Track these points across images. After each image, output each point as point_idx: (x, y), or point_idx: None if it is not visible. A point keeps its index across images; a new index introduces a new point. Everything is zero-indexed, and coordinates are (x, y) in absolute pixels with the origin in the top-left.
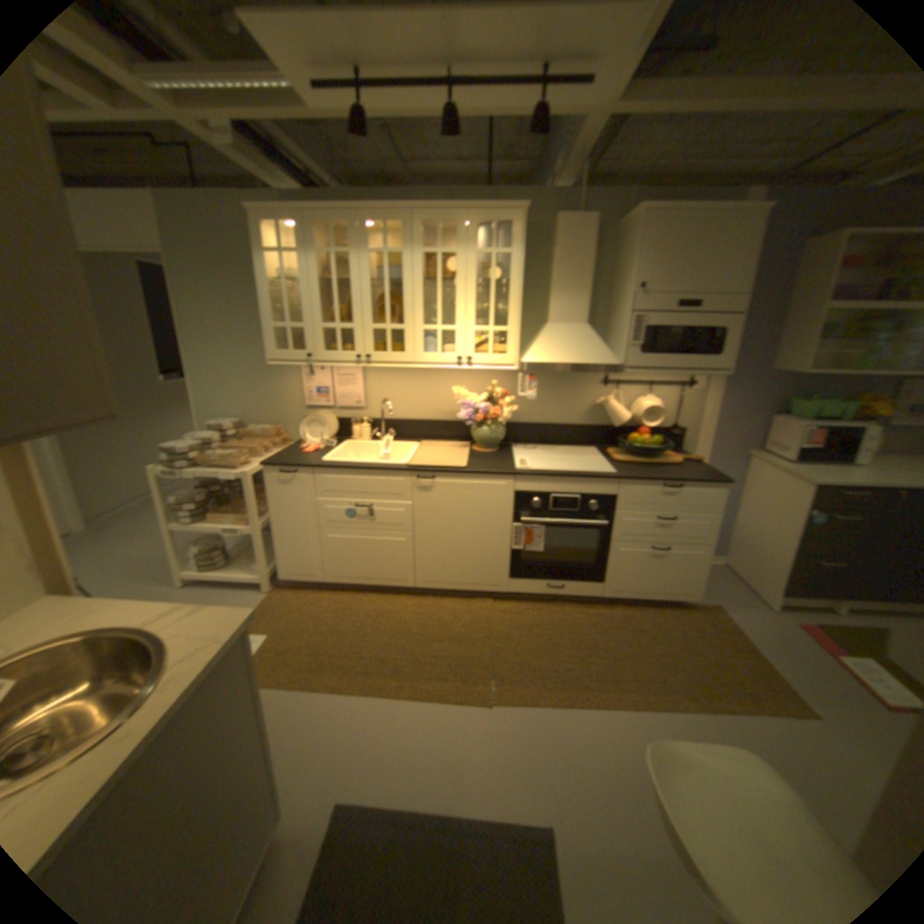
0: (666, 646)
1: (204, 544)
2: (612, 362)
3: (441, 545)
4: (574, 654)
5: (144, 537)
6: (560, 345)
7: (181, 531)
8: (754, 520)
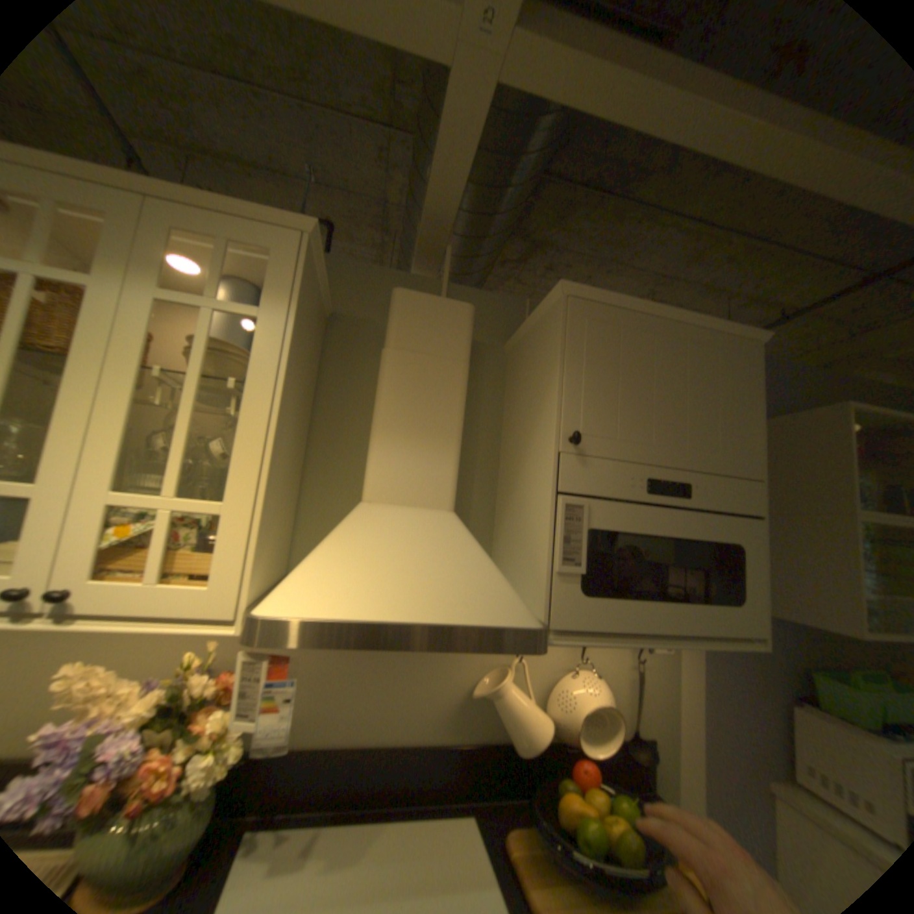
0: None
1: None
2: (518, 618)
3: None
4: None
5: None
6: (384, 561)
7: None
8: None
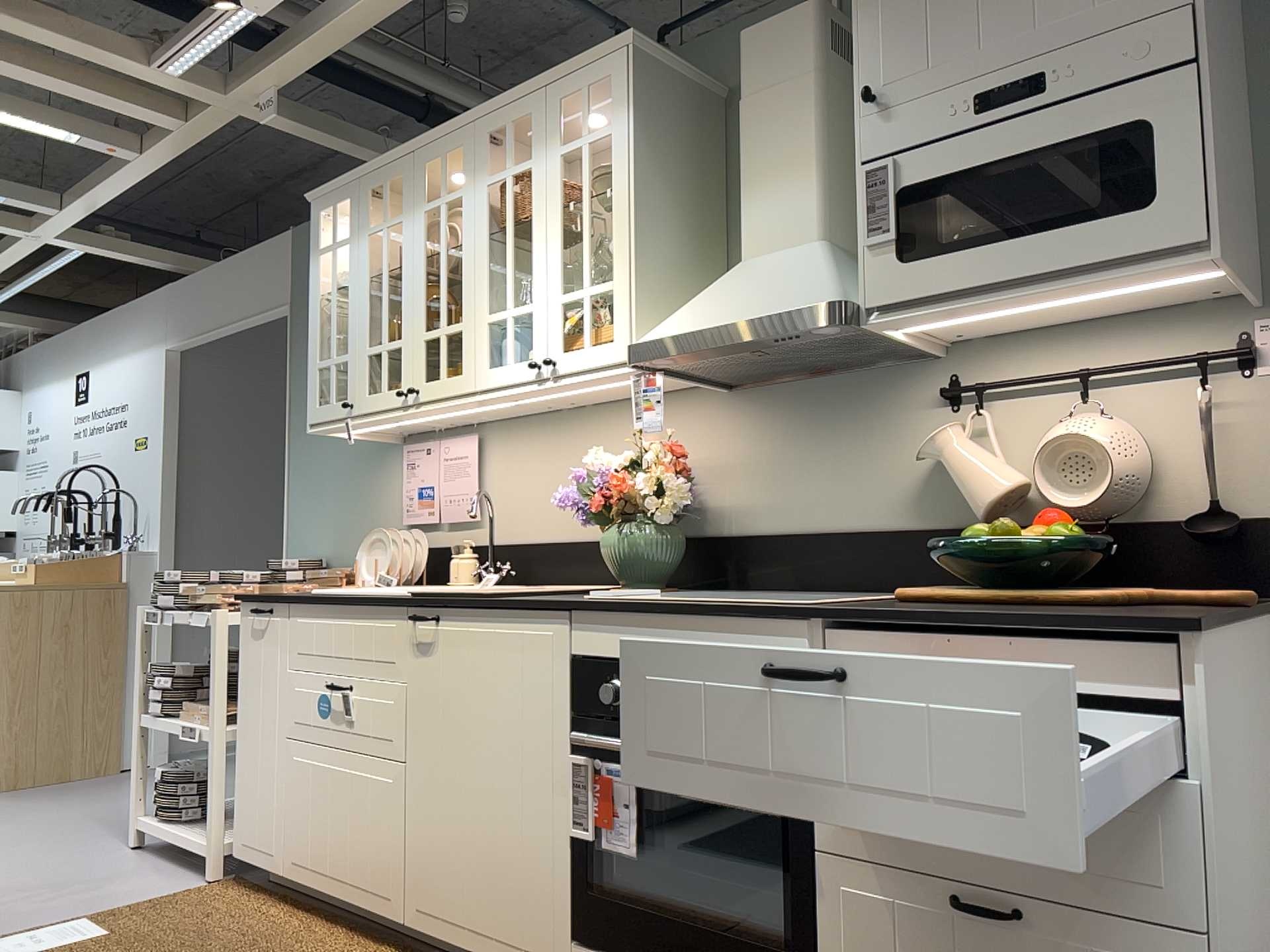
0: None
1: (189, 767)
2: (819, 298)
3: (446, 803)
4: None
5: None
6: (729, 294)
7: (152, 726)
8: None
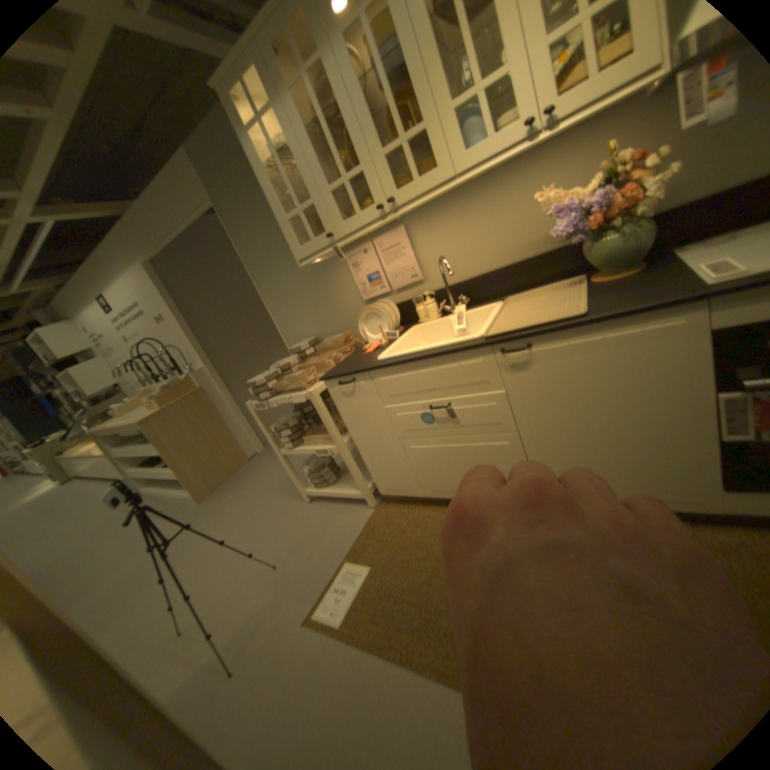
0: None
1: (316, 460)
2: None
3: (570, 443)
4: None
5: None
6: None
7: (291, 453)
8: None
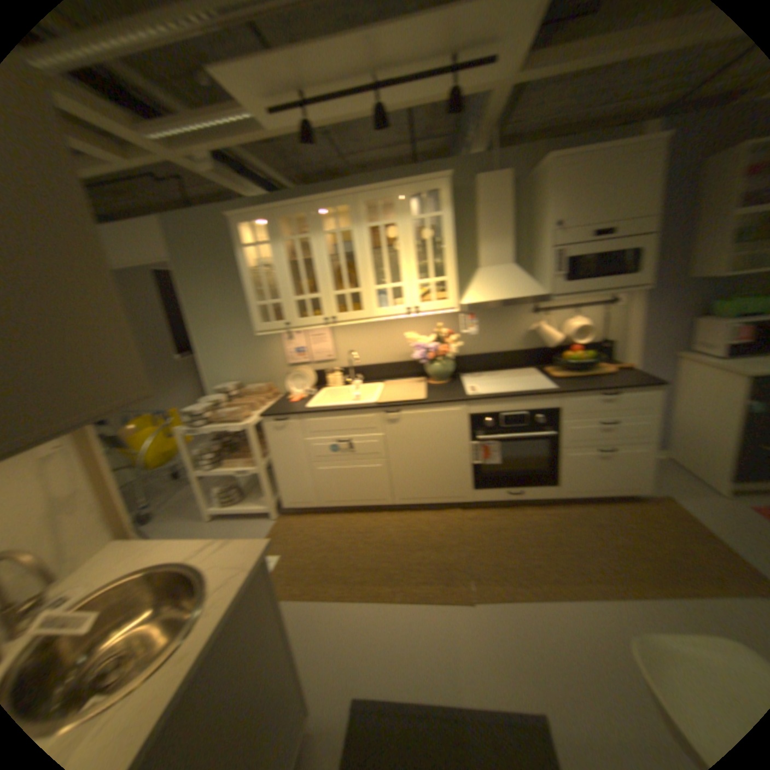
0: (624, 537)
1: (220, 485)
2: (539, 293)
3: (410, 466)
4: (540, 552)
5: (174, 483)
6: (492, 285)
7: (202, 476)
8: (690, 415)
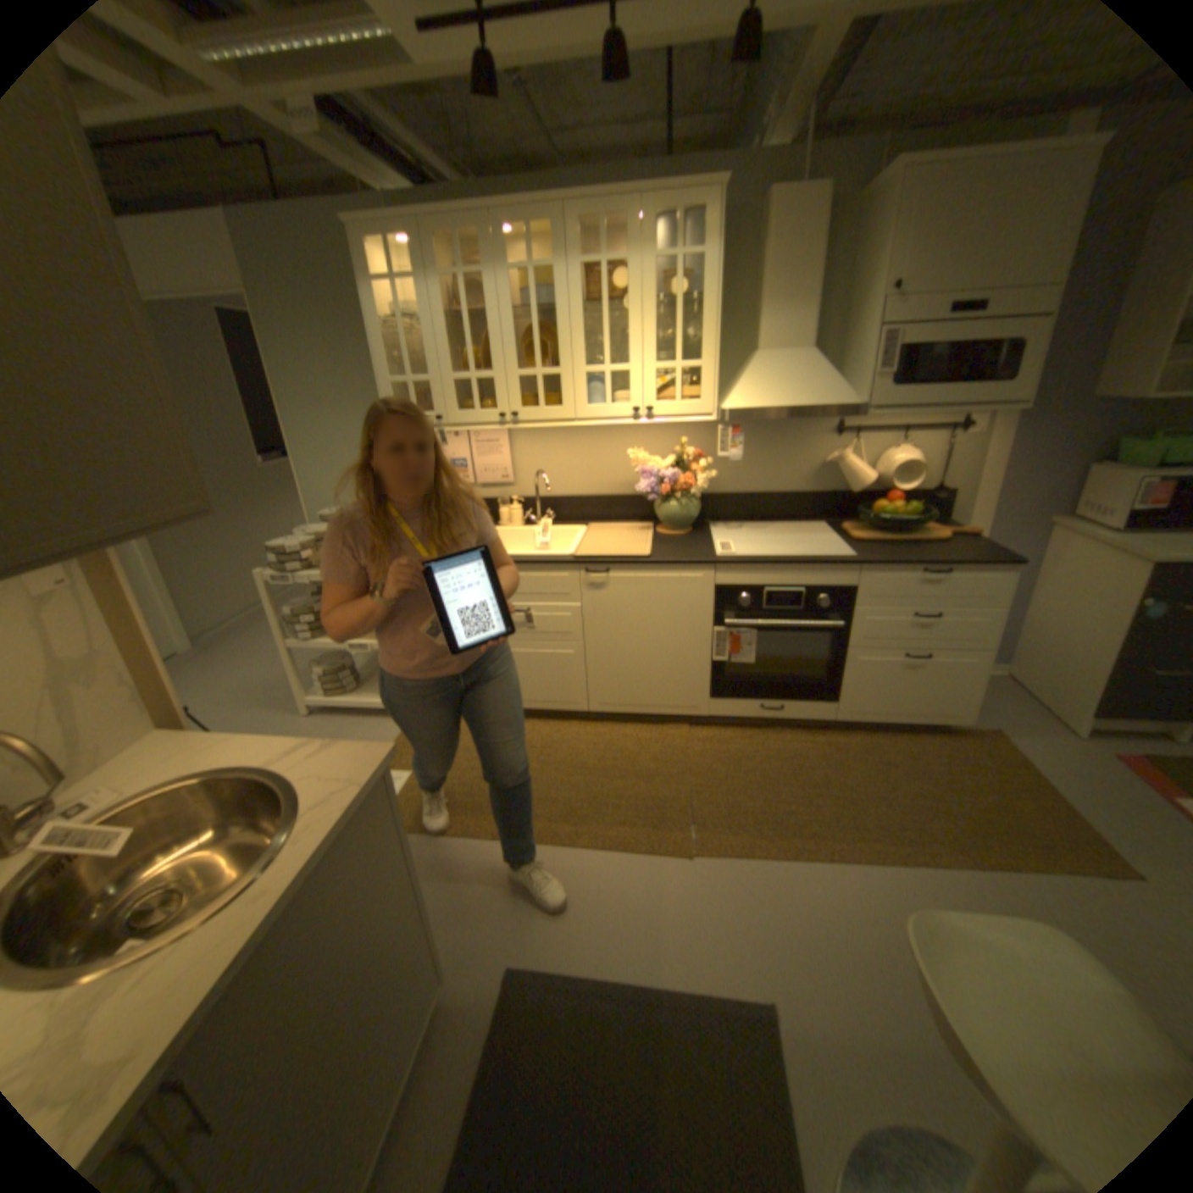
0: (925, 783)
1: (332, 663)
2: (852, 401)
3: (621, 657)
4: (800, 794)
5: (262, 655)
6: (778, 381)
7: (304, 648)
8: (1055, 614)
